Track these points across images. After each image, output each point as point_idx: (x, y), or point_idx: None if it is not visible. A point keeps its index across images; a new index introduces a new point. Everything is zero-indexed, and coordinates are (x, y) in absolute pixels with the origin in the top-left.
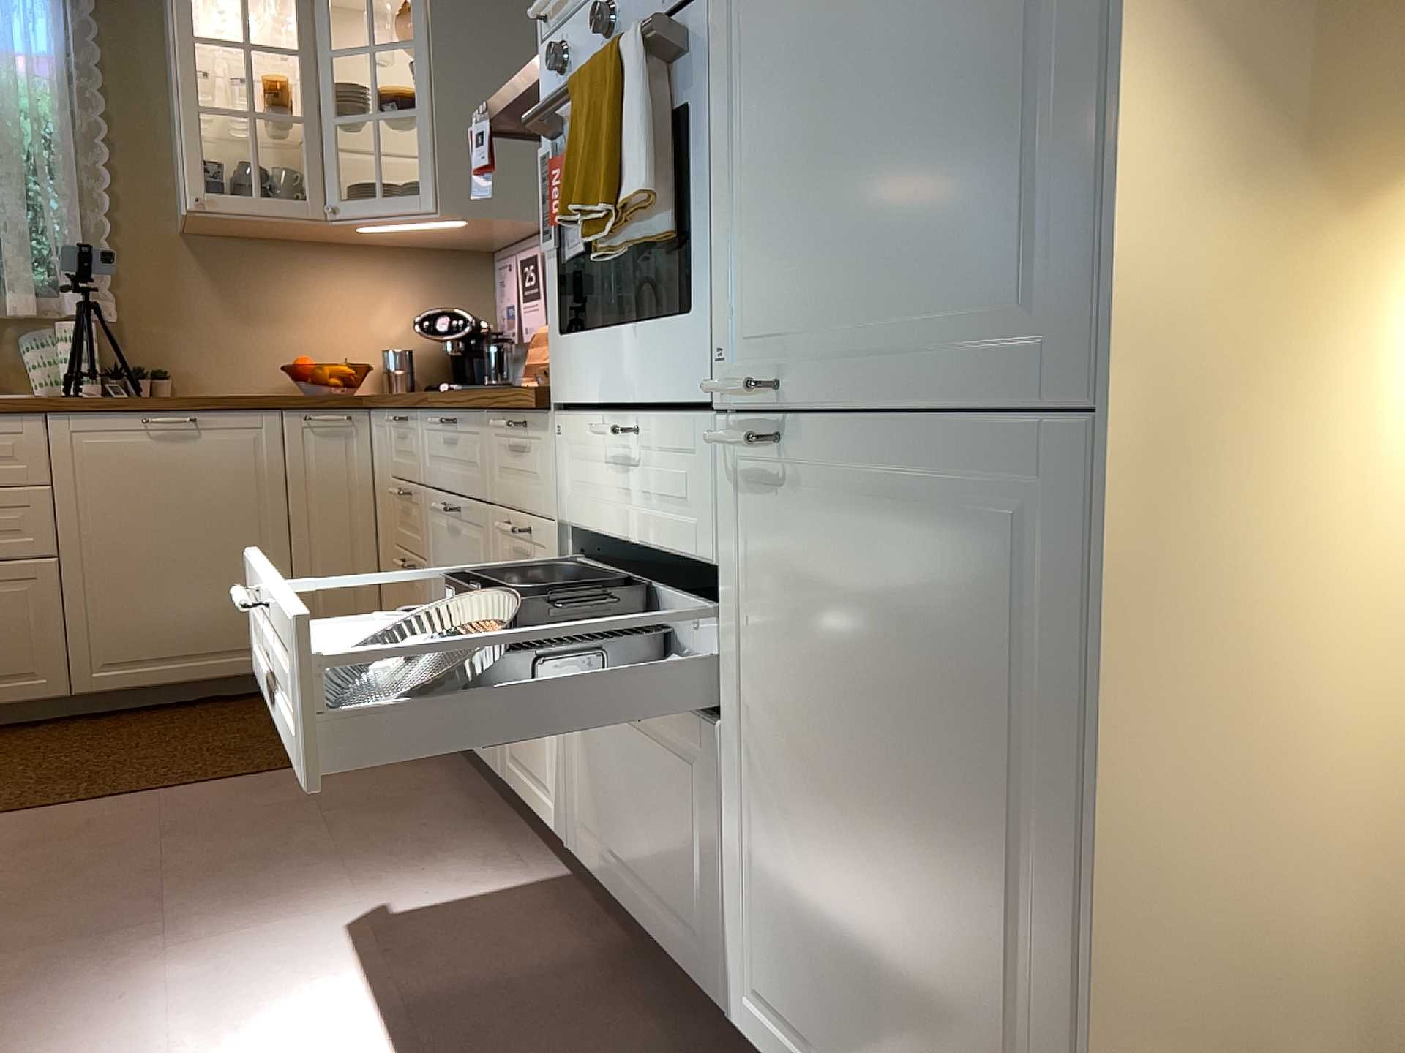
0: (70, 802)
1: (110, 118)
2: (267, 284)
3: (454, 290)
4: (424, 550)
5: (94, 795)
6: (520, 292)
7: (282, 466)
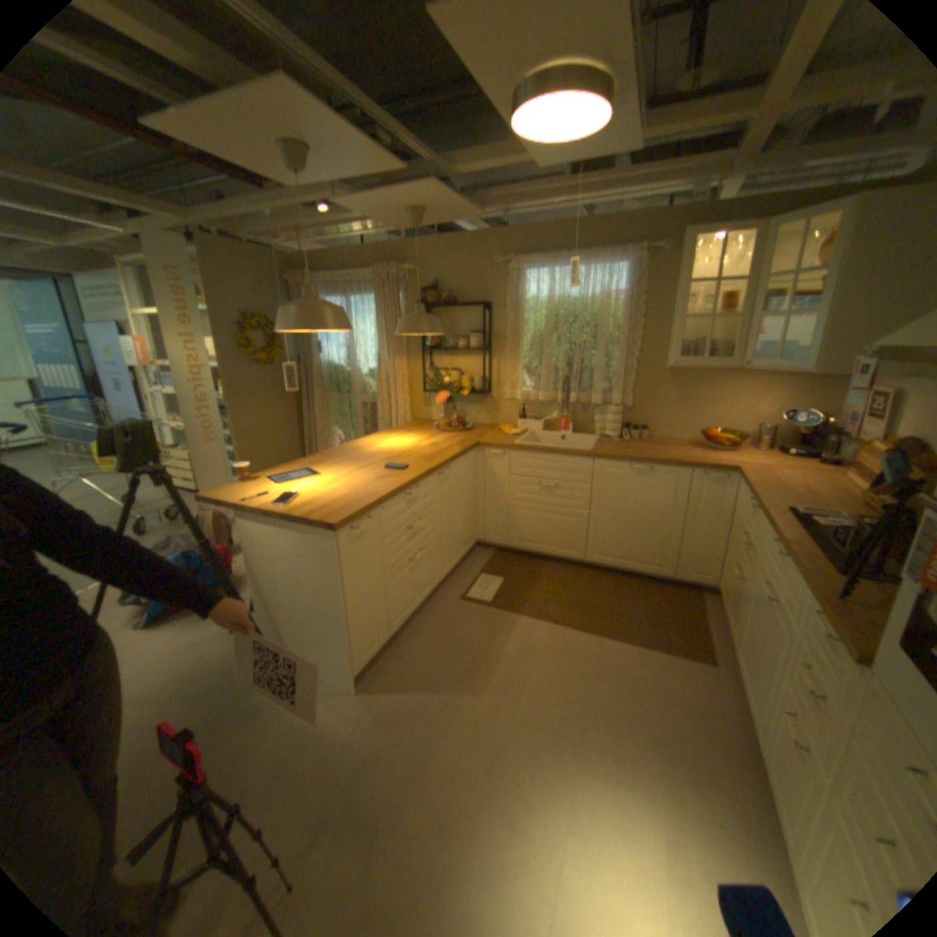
0: (572, 626)
1: (645, 315)
2: (703, 388)
3: (816, 391)
4: (752, 583)
5: (581, 627)
6: (868, 411)
7: (688, 494)
